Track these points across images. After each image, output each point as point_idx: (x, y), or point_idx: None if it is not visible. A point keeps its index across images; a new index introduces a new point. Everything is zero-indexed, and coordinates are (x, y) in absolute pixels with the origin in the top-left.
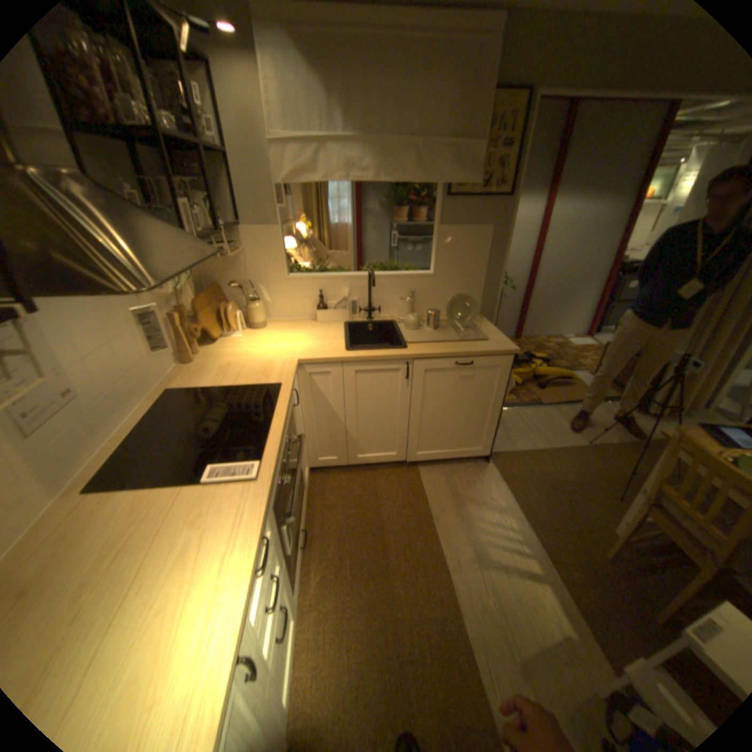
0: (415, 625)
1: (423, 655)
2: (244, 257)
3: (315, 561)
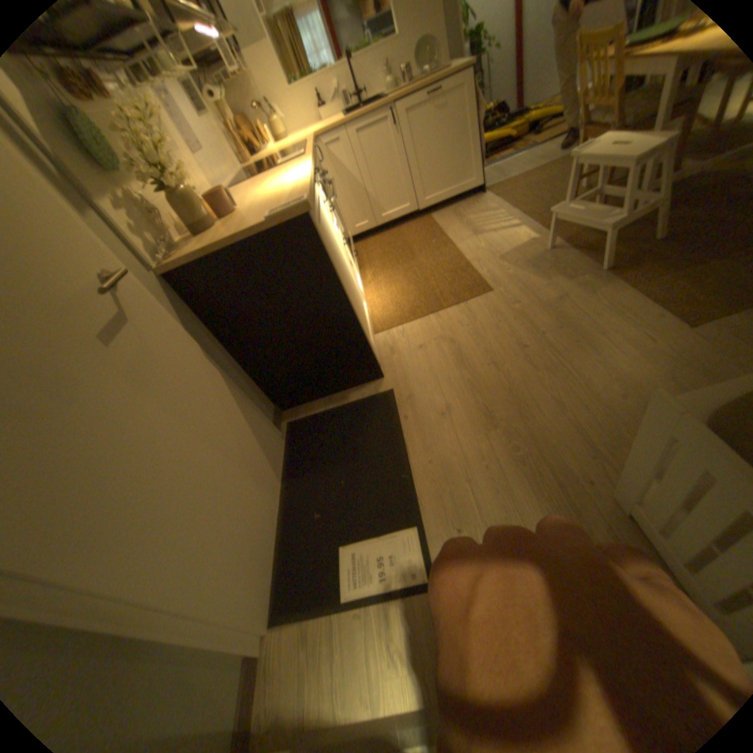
0: (433, 265)
1: (439, 271)
2: (253, 81)
3: (368, 269)
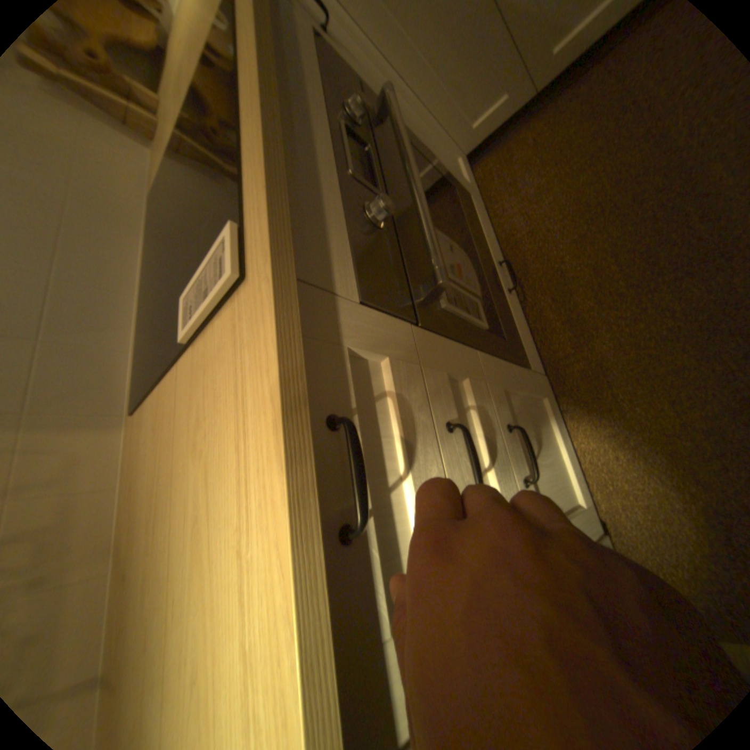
0: None
1: None
2: None
3: (549, 295)
